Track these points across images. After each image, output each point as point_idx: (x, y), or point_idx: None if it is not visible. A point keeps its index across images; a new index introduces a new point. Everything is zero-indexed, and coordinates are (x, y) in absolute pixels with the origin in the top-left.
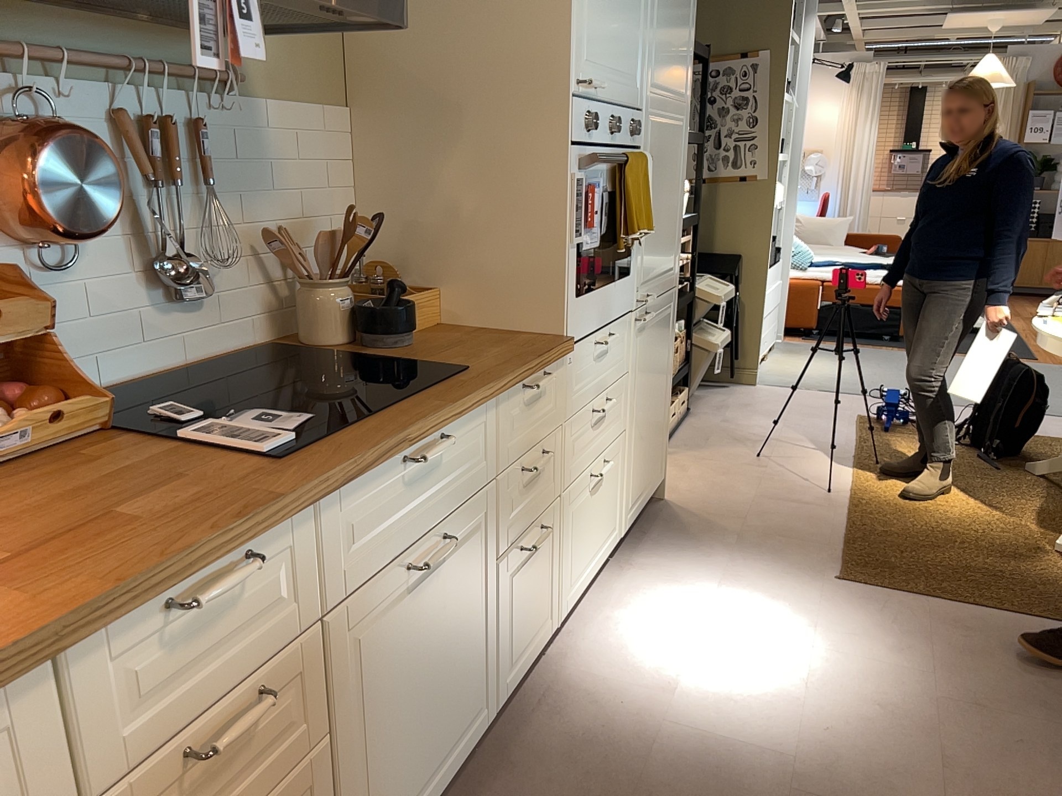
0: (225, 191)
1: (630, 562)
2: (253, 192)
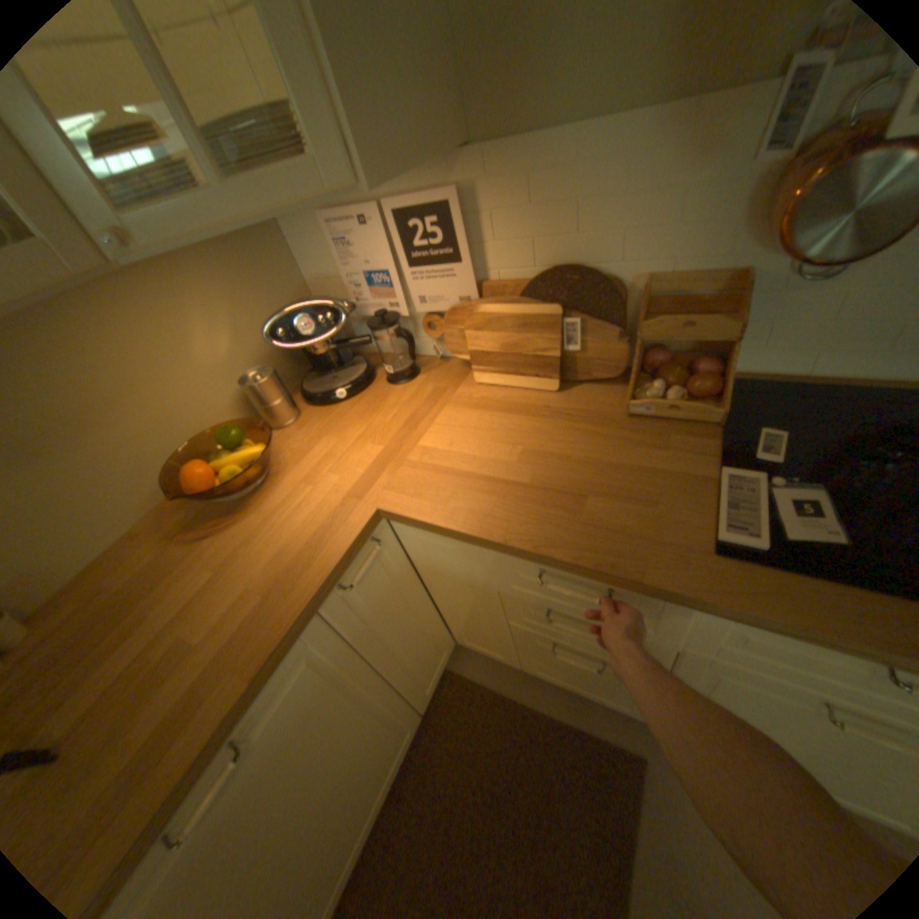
0: None
1: None
2: None
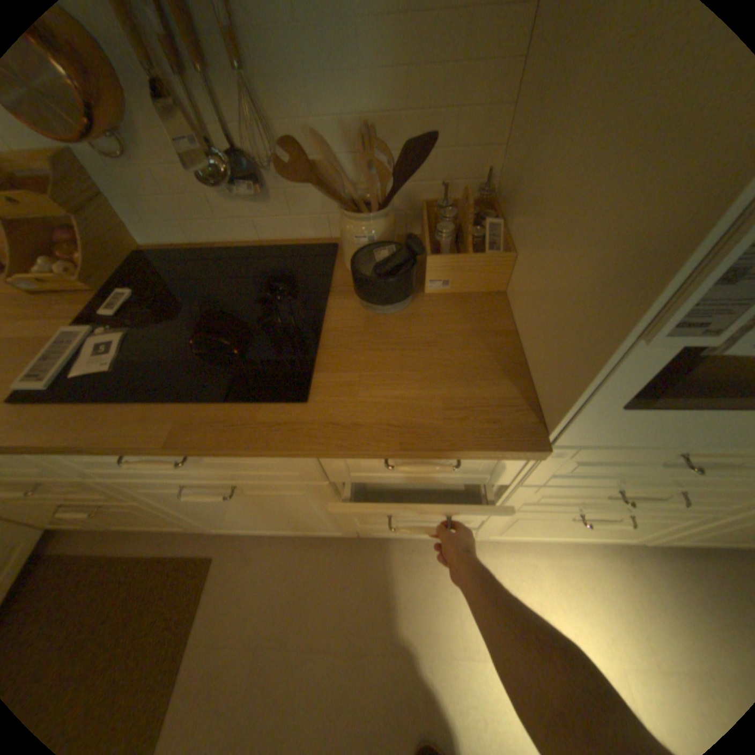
0: (277, 71)
1: (640, 559)
2: (321, 71)
